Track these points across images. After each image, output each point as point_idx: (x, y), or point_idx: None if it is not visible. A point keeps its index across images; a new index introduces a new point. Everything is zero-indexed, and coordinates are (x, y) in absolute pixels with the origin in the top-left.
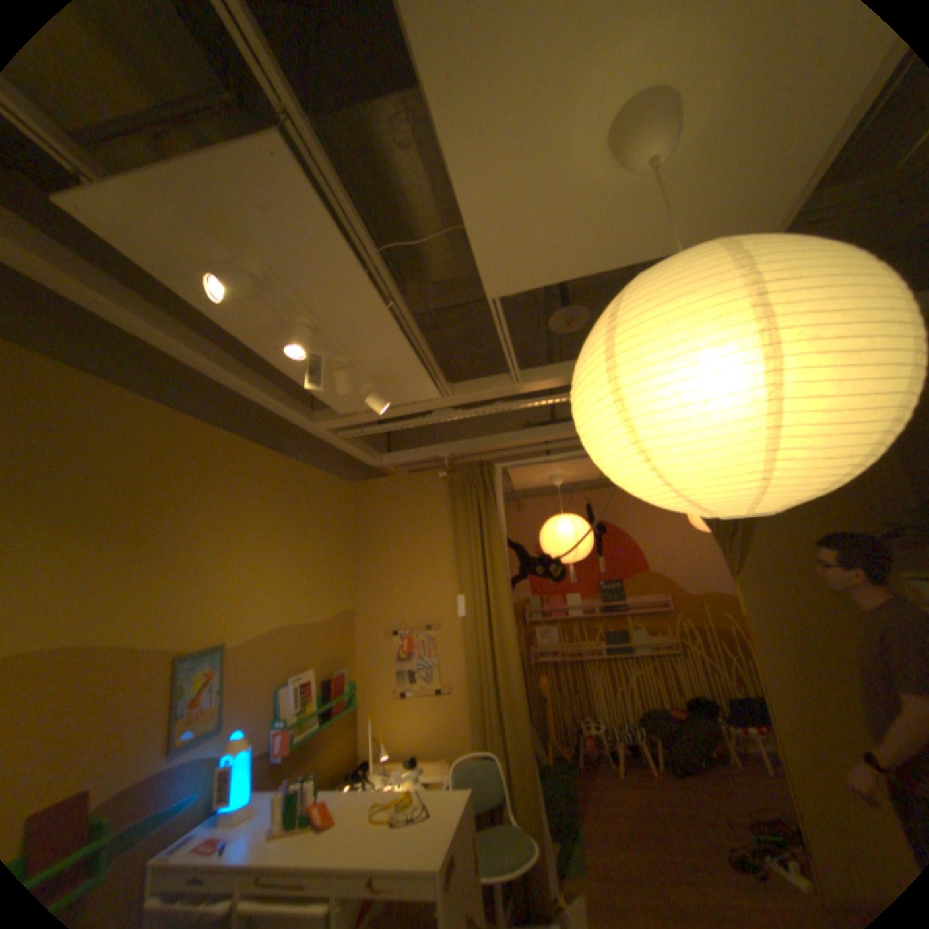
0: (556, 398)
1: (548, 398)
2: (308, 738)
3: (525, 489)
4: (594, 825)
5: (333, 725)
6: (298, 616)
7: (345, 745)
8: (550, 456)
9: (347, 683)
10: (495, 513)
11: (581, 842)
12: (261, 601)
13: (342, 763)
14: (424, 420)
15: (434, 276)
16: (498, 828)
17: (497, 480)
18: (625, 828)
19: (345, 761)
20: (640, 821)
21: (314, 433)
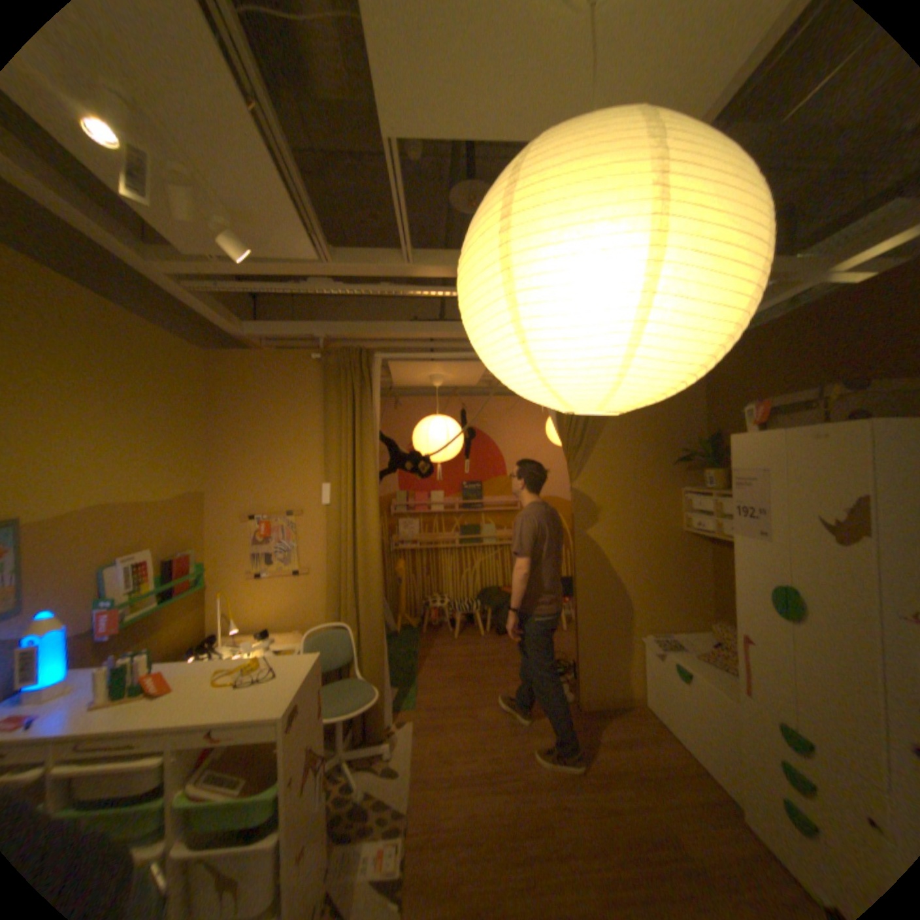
0: (447, 292)
1: (438, 290)
2: (142, 617)
3: (404, 388)
4: (427, 673)
5: (174, 605)
6: (127, 494)
7: (189, 623)
8: (432, 355)
9: (192, 565)
10: (370, 406)
11: (415, 686)
12: (71, 474)
13: (186, 639)
14: (296, 288)
15: (319, 91)
16: (344, 681)
17: (375, 372)
18: (451, 673)
19: (189, 637)
20: (464, 667)
21: (146, 276)
